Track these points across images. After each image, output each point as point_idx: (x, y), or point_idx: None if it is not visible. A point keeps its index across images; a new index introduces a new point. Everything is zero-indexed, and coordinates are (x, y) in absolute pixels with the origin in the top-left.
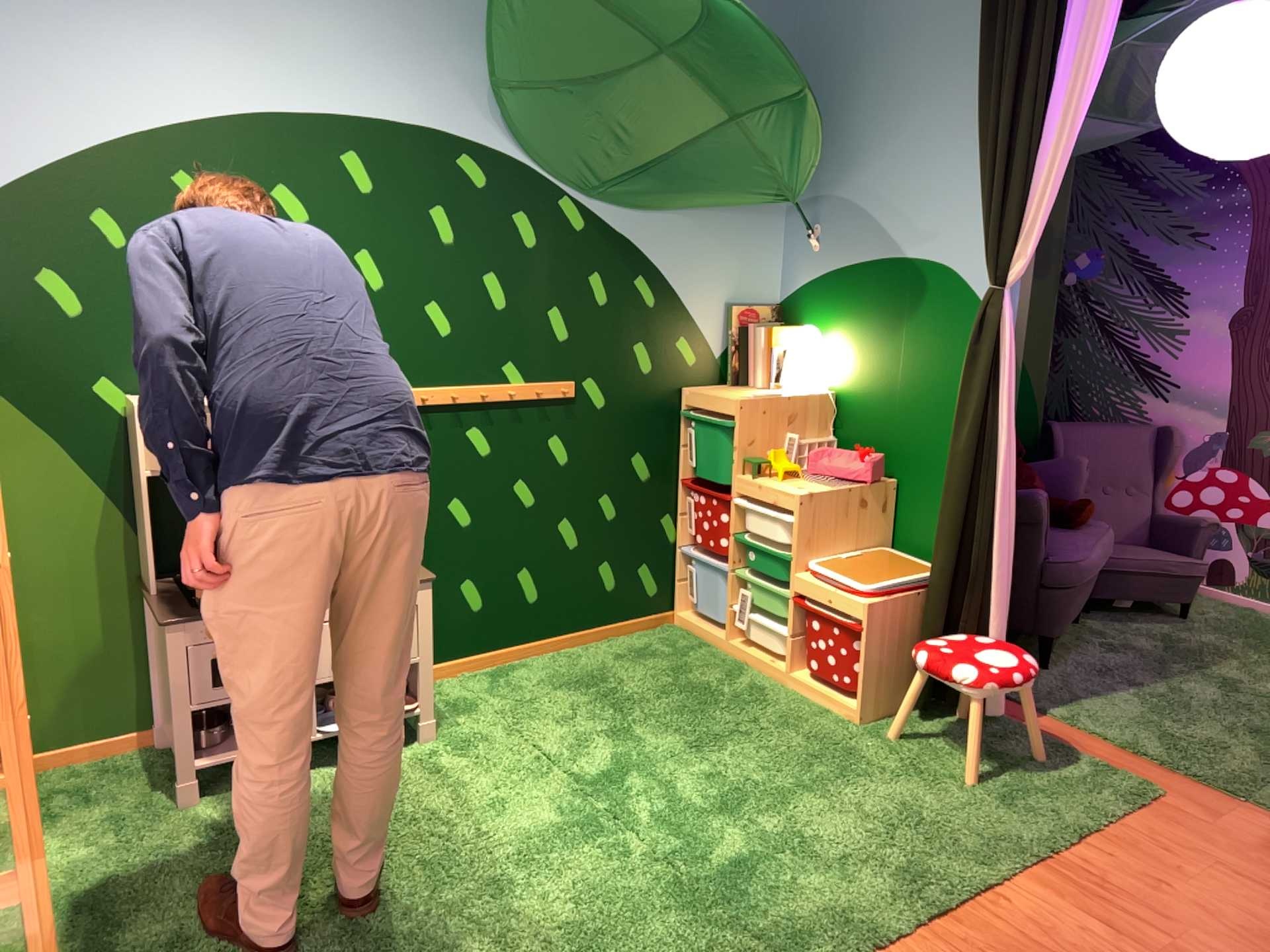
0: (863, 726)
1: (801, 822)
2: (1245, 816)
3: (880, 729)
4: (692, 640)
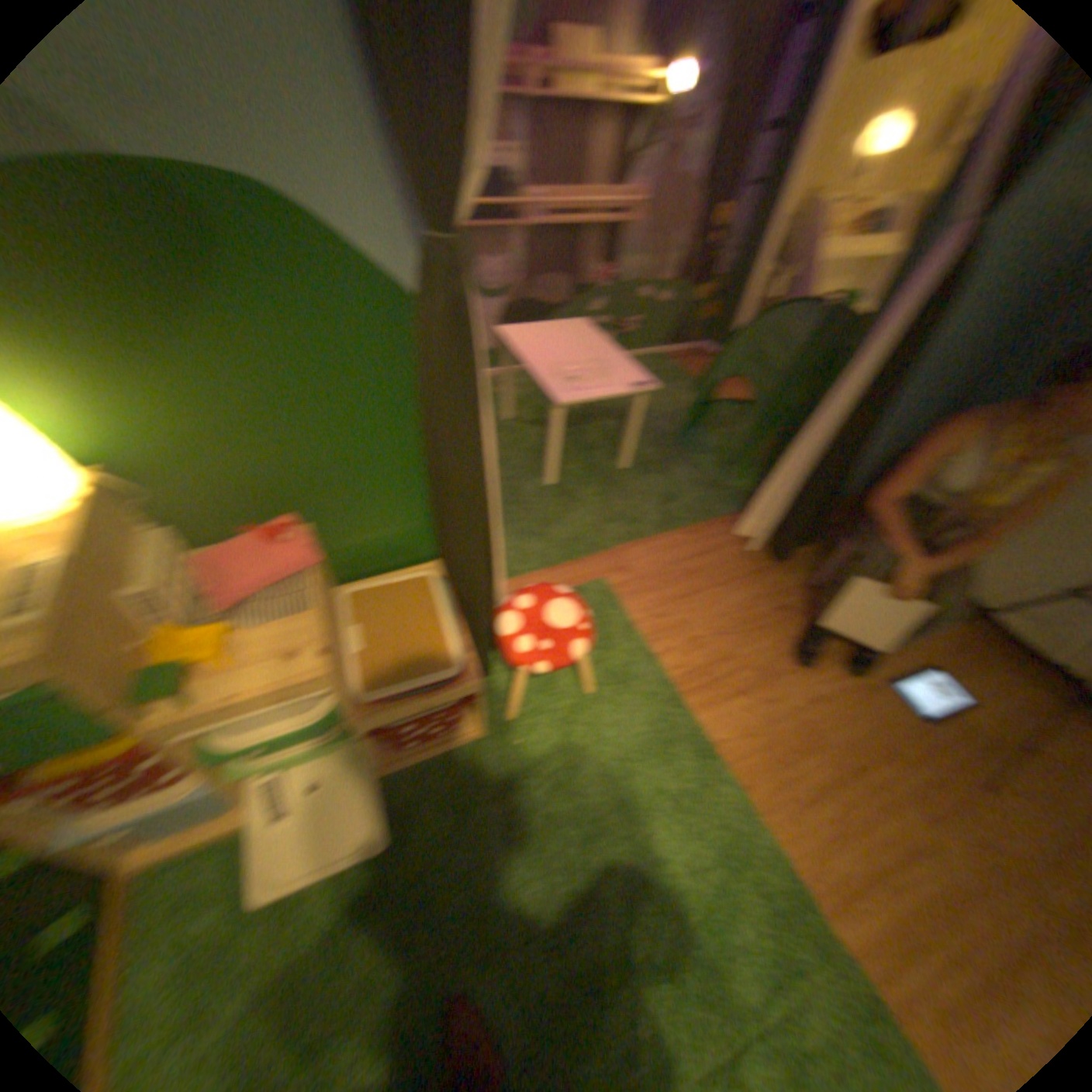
0: (489, 732)
1: (641, 868)
2: (632, 558)
3: (496, 718)
4: (209, 857)
